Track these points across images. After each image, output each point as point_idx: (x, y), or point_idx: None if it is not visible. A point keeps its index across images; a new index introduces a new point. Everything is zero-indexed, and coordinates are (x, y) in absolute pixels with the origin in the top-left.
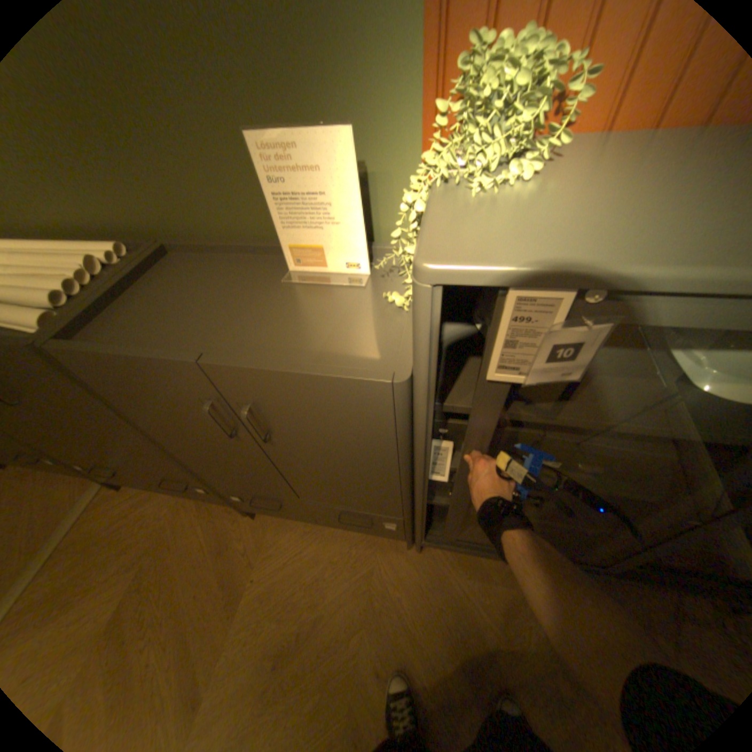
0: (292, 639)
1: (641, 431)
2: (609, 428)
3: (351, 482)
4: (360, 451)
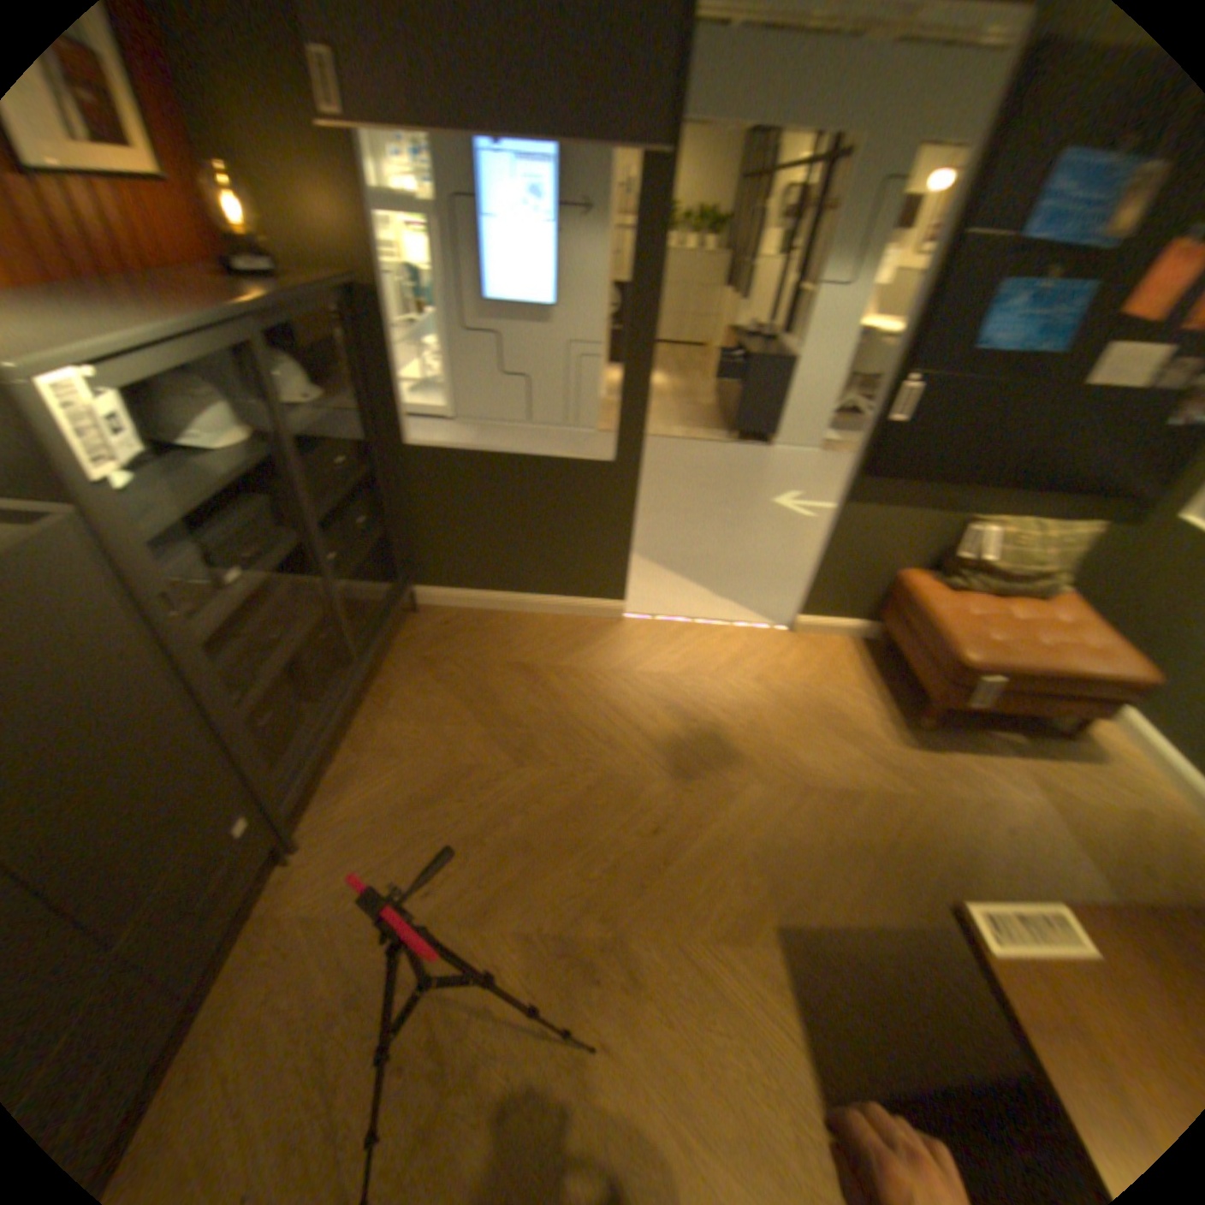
0: (361, 1043)
1: (225, 474)
2: (212, 483)
3: (134, 763)
4: (103, 671)
